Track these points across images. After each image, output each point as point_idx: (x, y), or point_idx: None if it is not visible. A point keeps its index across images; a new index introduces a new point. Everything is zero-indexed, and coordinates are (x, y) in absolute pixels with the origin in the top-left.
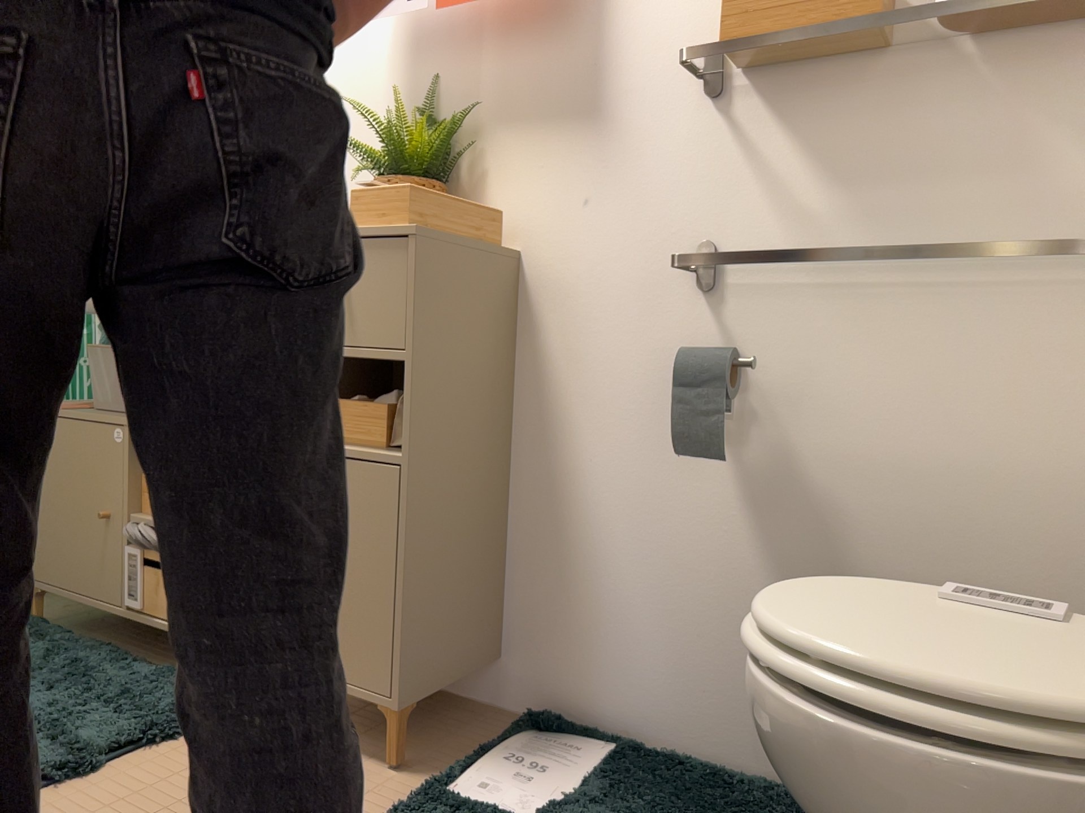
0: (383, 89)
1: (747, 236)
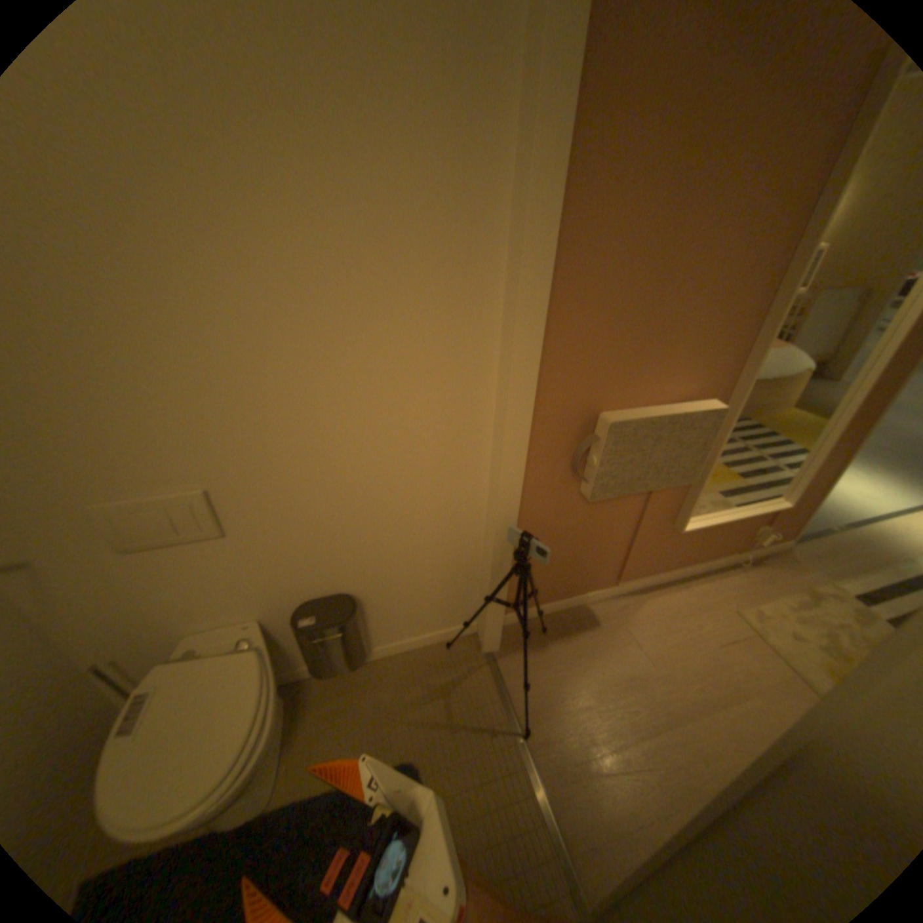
0: None
1: None
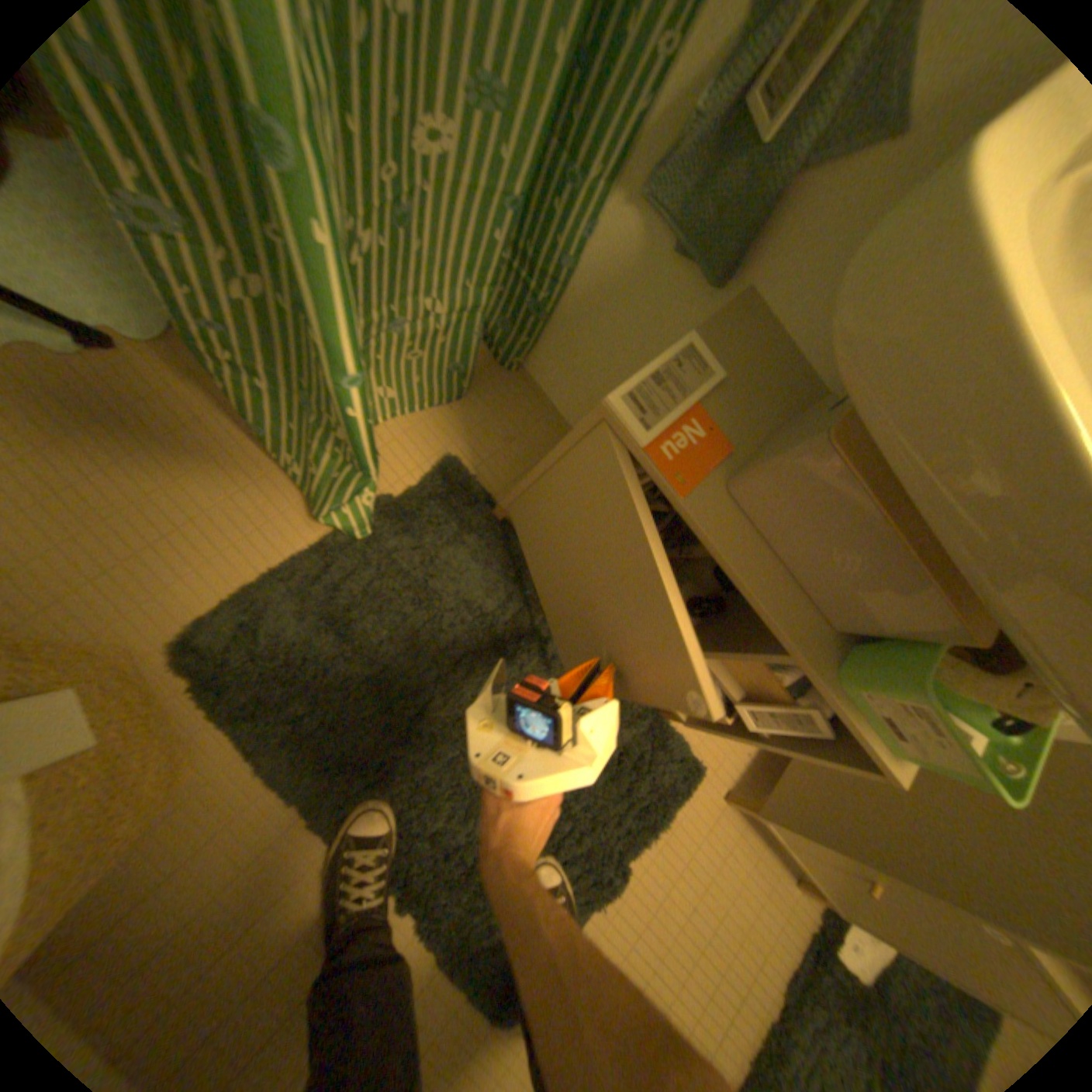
0: None
1: None
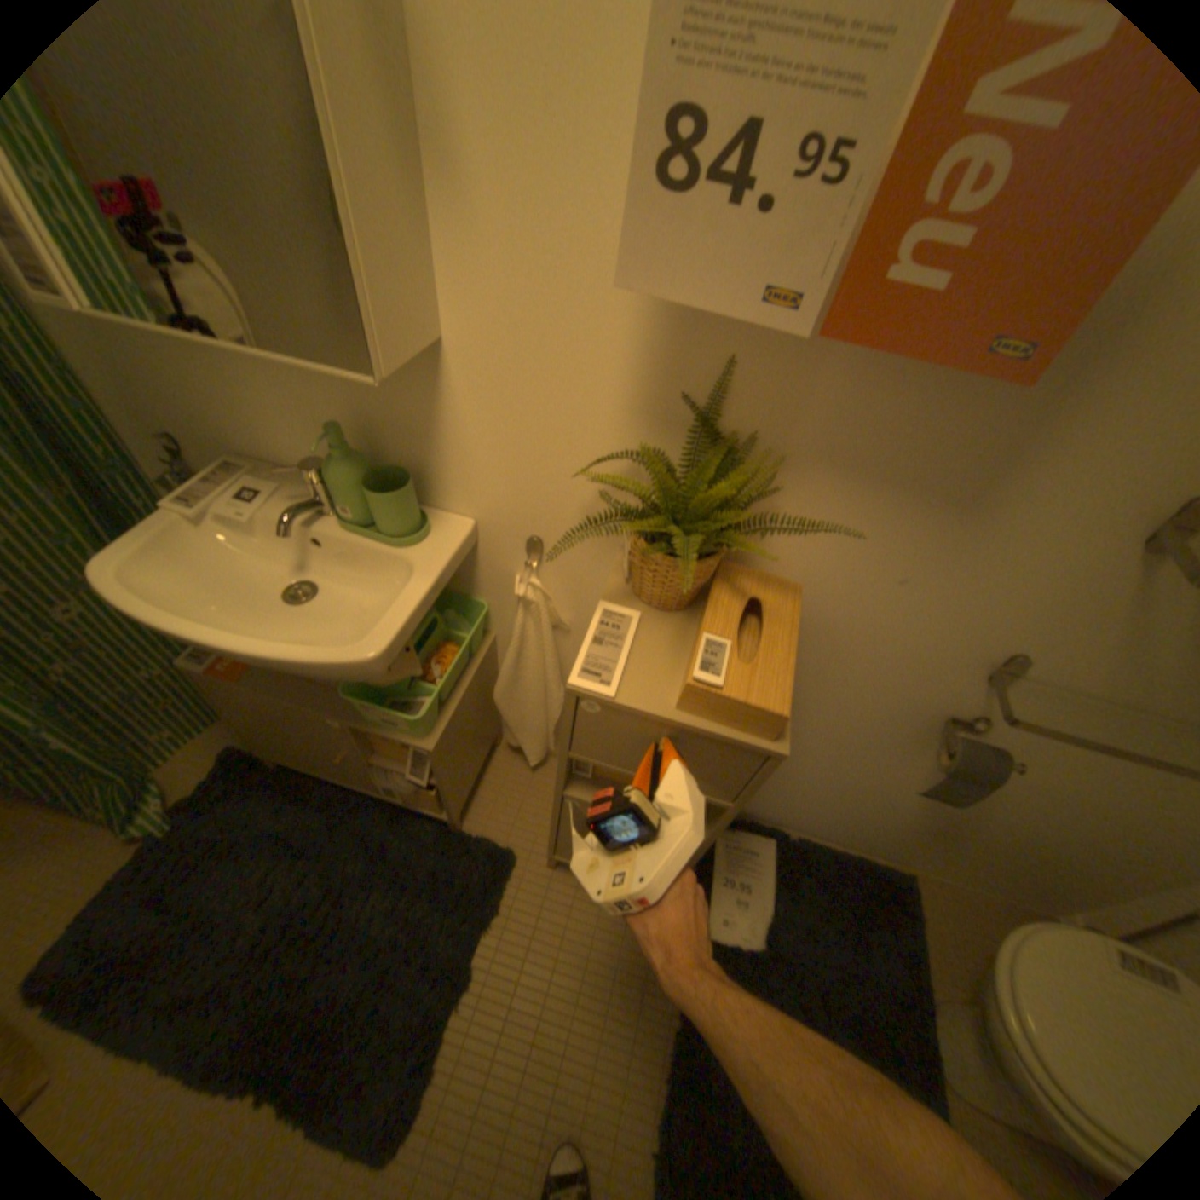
0: (624, 338)
1: (1072, 662)
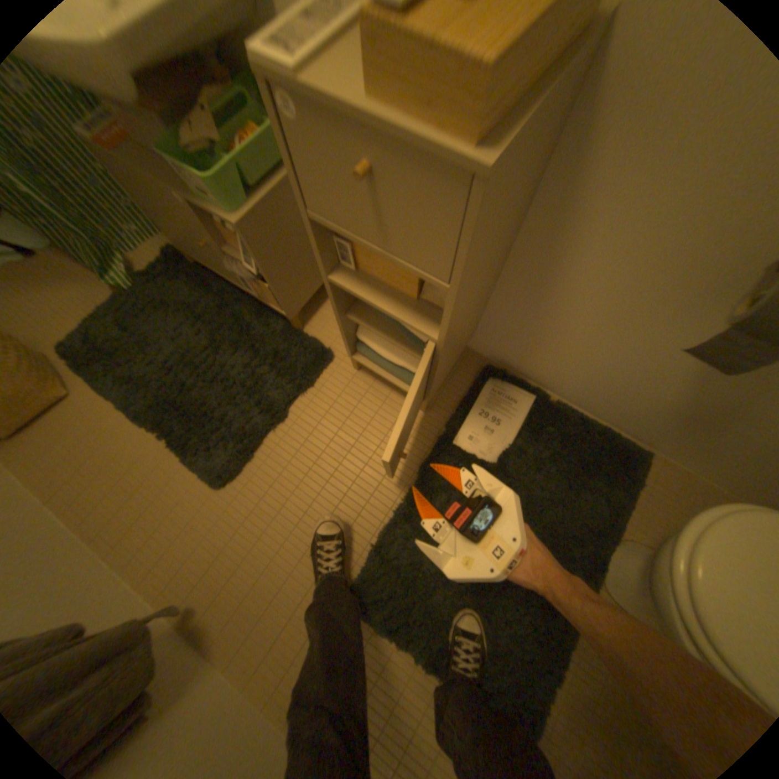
0: None
1: None
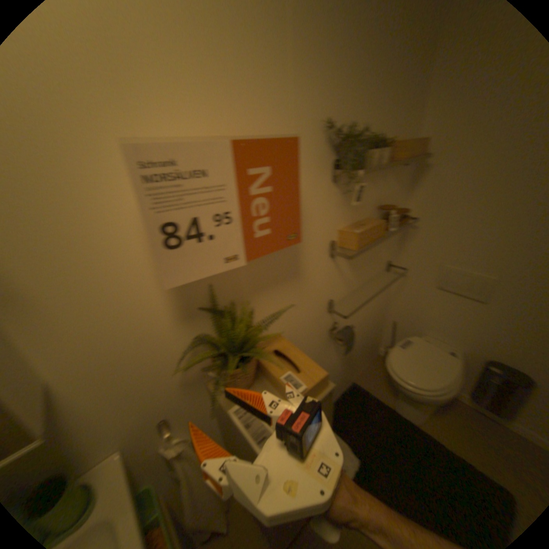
0: (162, 306)
1: (338, 294)
